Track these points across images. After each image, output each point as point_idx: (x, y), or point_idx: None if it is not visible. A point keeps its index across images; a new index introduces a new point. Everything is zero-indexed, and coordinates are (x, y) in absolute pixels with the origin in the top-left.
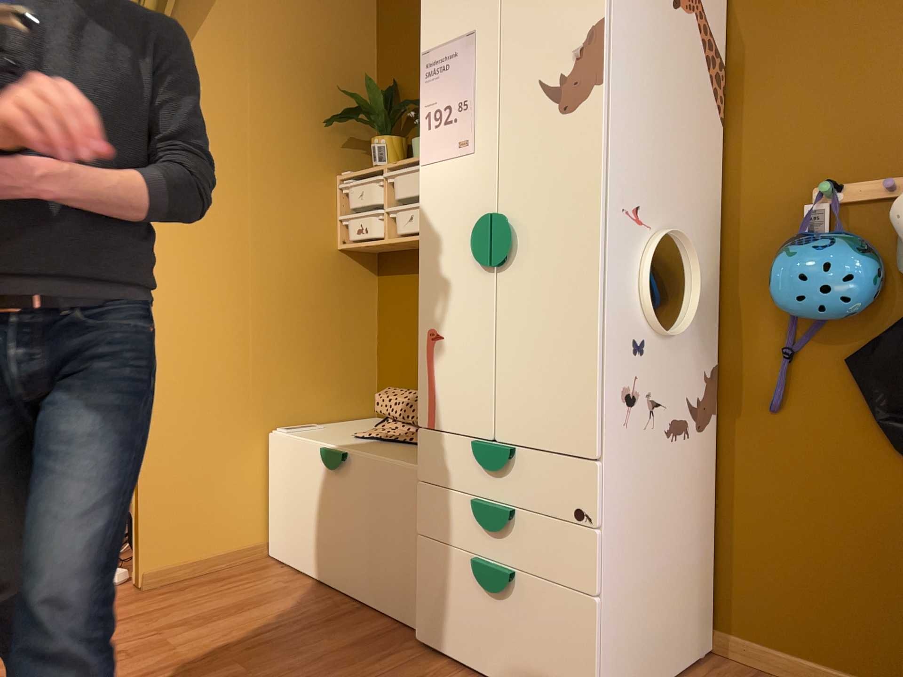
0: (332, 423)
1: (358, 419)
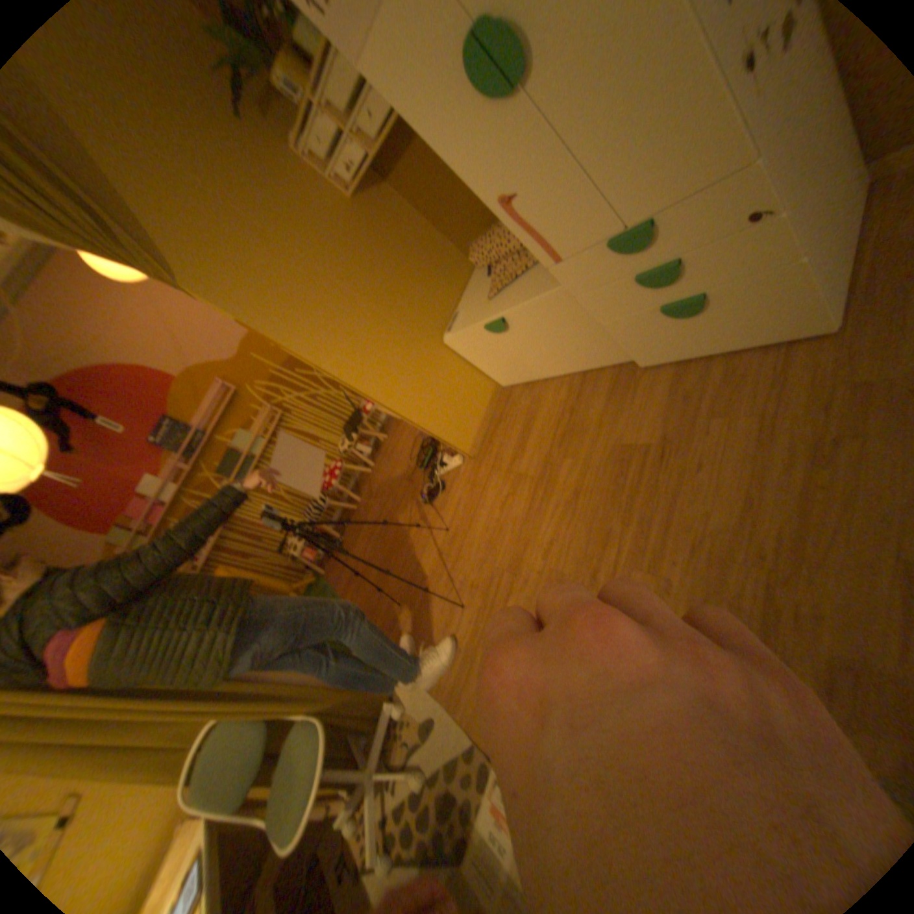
0: (462, 296)
1: (469, 276)
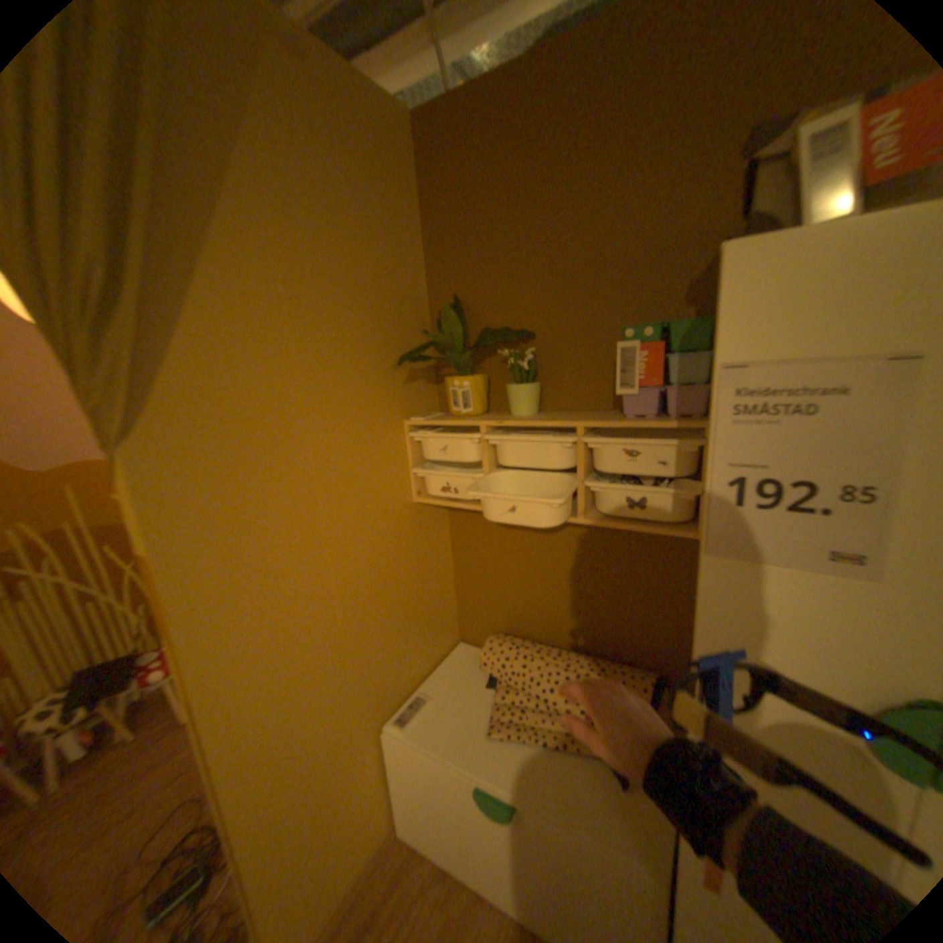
0: (432, 676)
1: (449, 653)
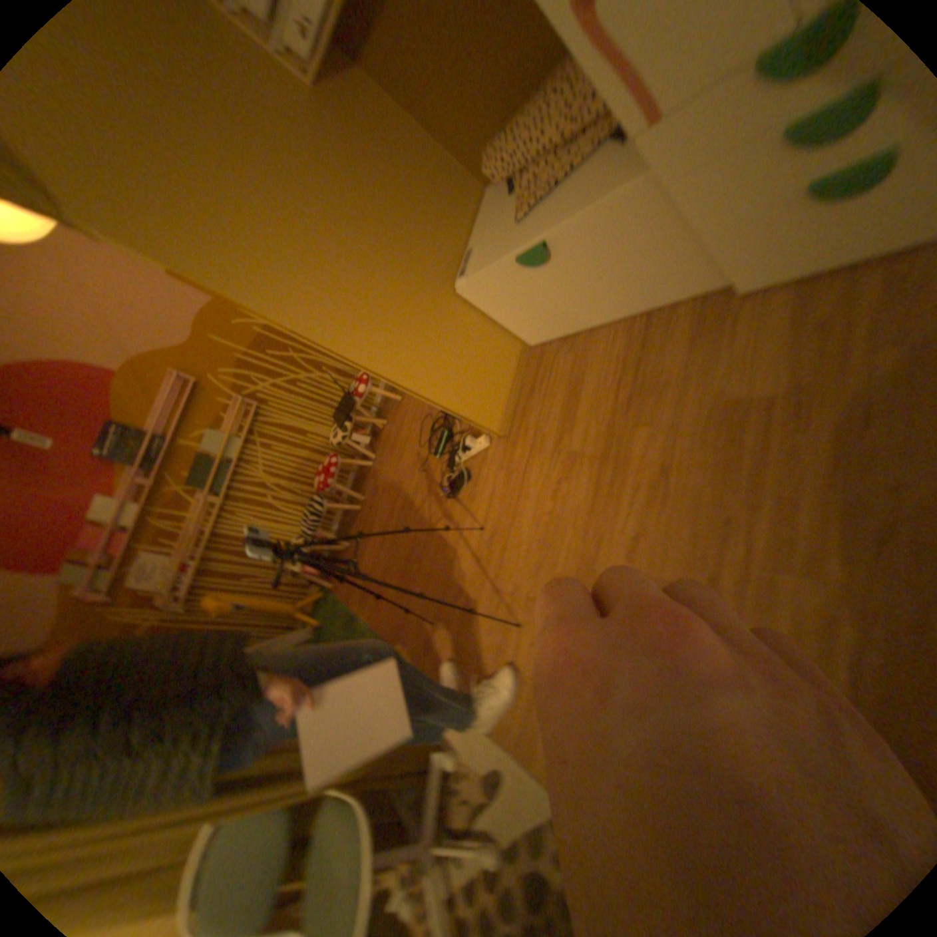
0: (473, 231)
1: (480, 205)
